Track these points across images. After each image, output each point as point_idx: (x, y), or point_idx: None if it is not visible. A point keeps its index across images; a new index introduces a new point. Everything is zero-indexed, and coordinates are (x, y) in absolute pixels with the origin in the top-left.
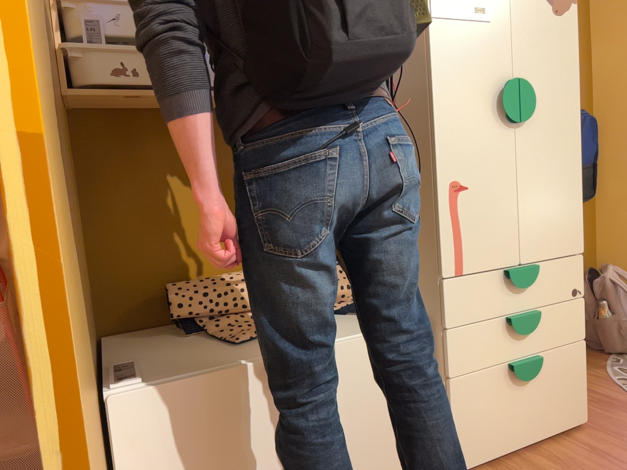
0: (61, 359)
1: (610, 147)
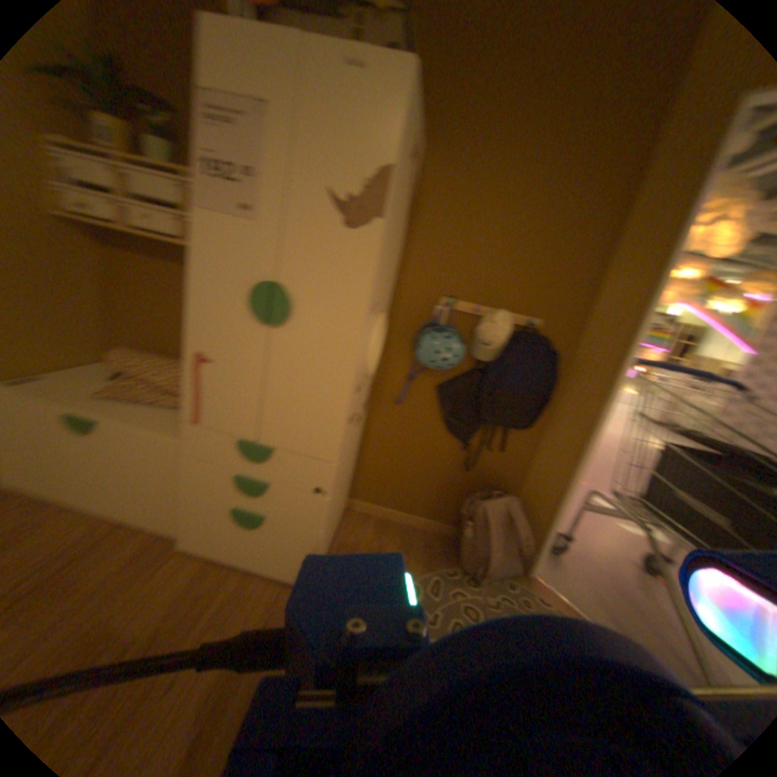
0: None
1: (578, 392)
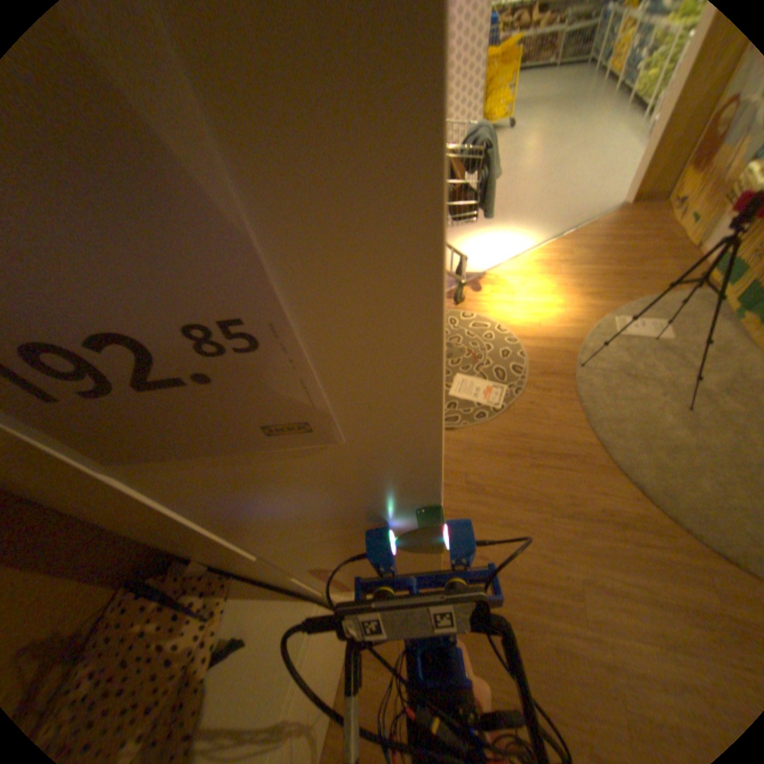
0: None
1: None
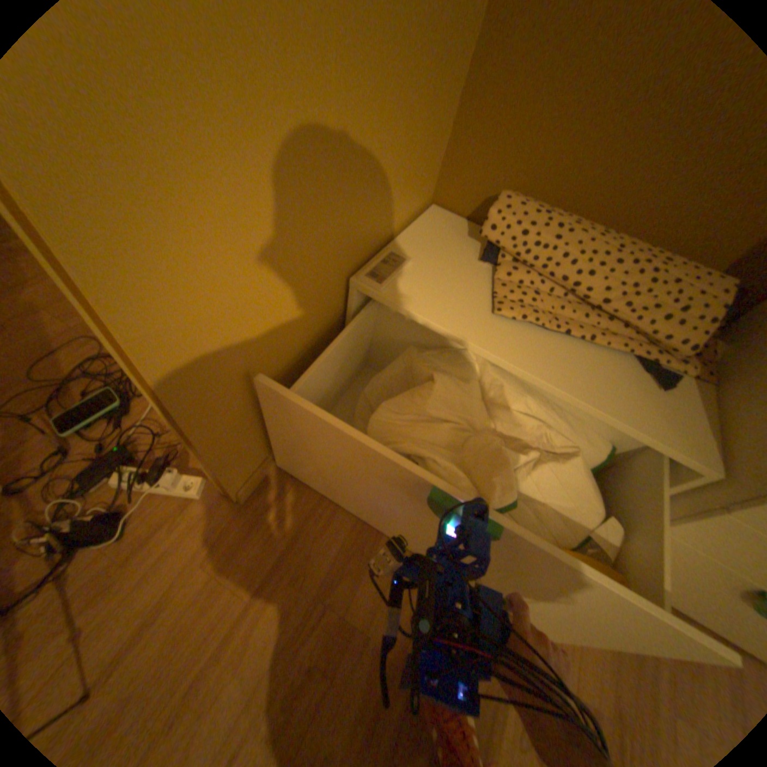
0: (107, 301)
1: None
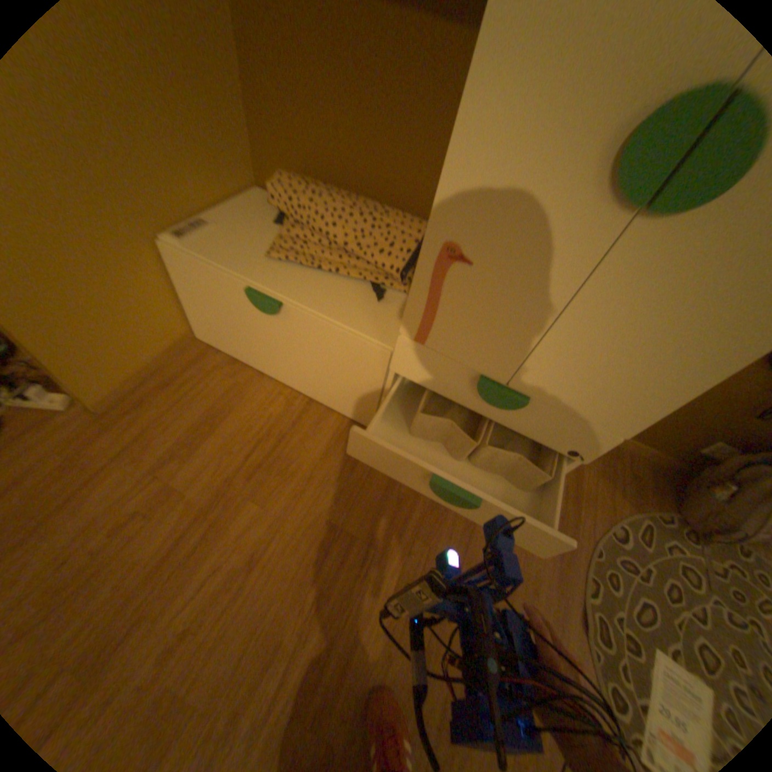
0: None
1: None
